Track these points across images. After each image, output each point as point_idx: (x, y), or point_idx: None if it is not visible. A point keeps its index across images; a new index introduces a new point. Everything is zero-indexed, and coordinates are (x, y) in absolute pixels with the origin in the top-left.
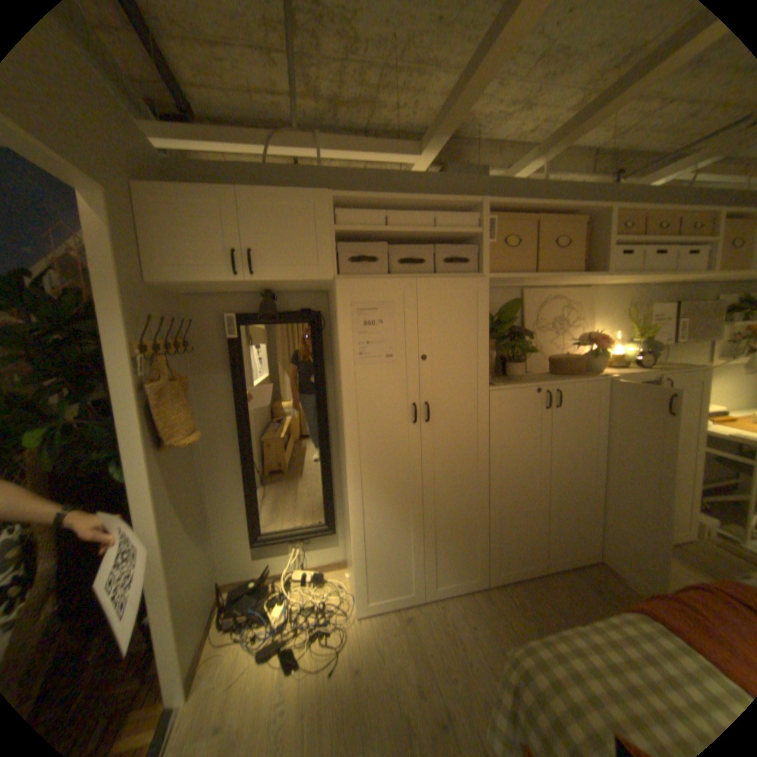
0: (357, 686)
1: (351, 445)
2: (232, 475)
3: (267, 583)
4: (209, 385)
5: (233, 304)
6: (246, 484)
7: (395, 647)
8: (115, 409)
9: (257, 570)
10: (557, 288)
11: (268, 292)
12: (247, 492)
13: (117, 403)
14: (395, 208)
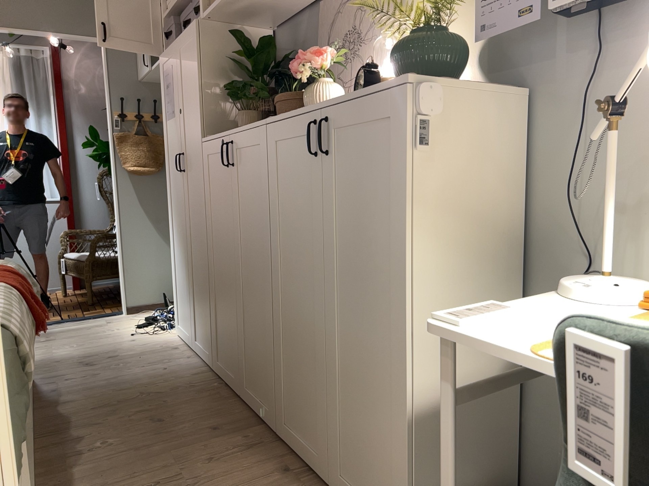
0: (123, 342)
1: (167, 185)
2: None
3: None
4: None
5: None
6: None
7: (151, 347)
8: (109, 144)
9: None
10: None
11: None
12: None
13: (109, 141)
14: None
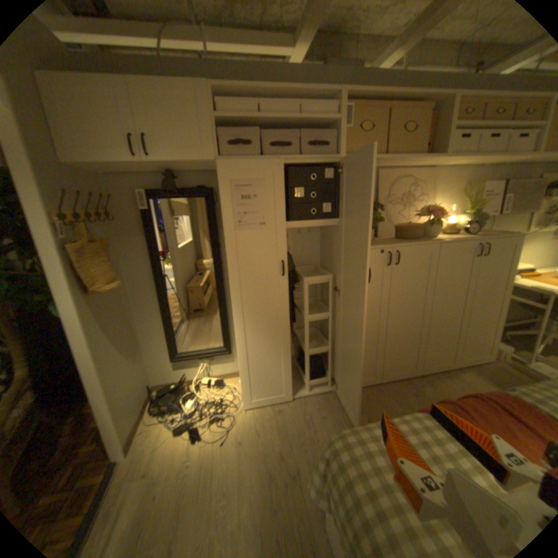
0: (239, 451)
1: (235, 292)
2: (154, 312)
3: (185, 385)
4: (131, 246)
5: (143, 182)
6: (164, 319)
7: (268, 428)
8: (45, 263)
9: (177, 376)
10: (407, 168)
11: (169, 171)
12: (165, 324)
13: (46, 258)
14: (268, 97)
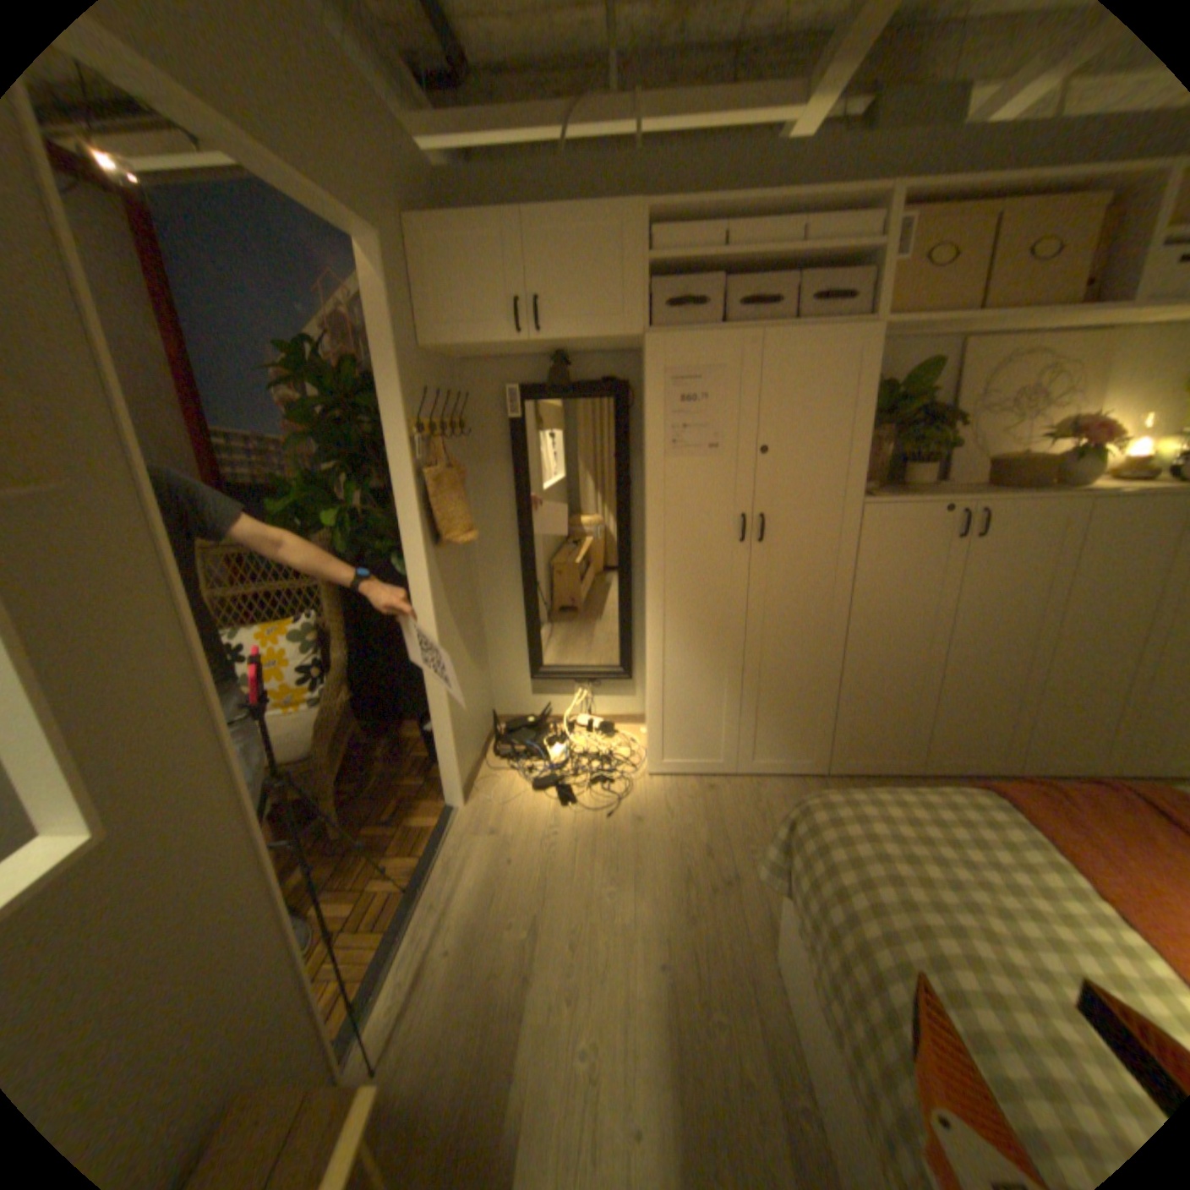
0: (638, 831)
1: (653, 565)
2: (512, 593)
3: (549, 724)
4: (487, 481)
5: (516, 373)
6: (528, 605)
7: (688, 808)
8: (395, 496)
9: (538, 707)
10: (1037, 334)
11: (559, 355)
12: (528, 615)
13: (397, 489)
14: (744, 215)
